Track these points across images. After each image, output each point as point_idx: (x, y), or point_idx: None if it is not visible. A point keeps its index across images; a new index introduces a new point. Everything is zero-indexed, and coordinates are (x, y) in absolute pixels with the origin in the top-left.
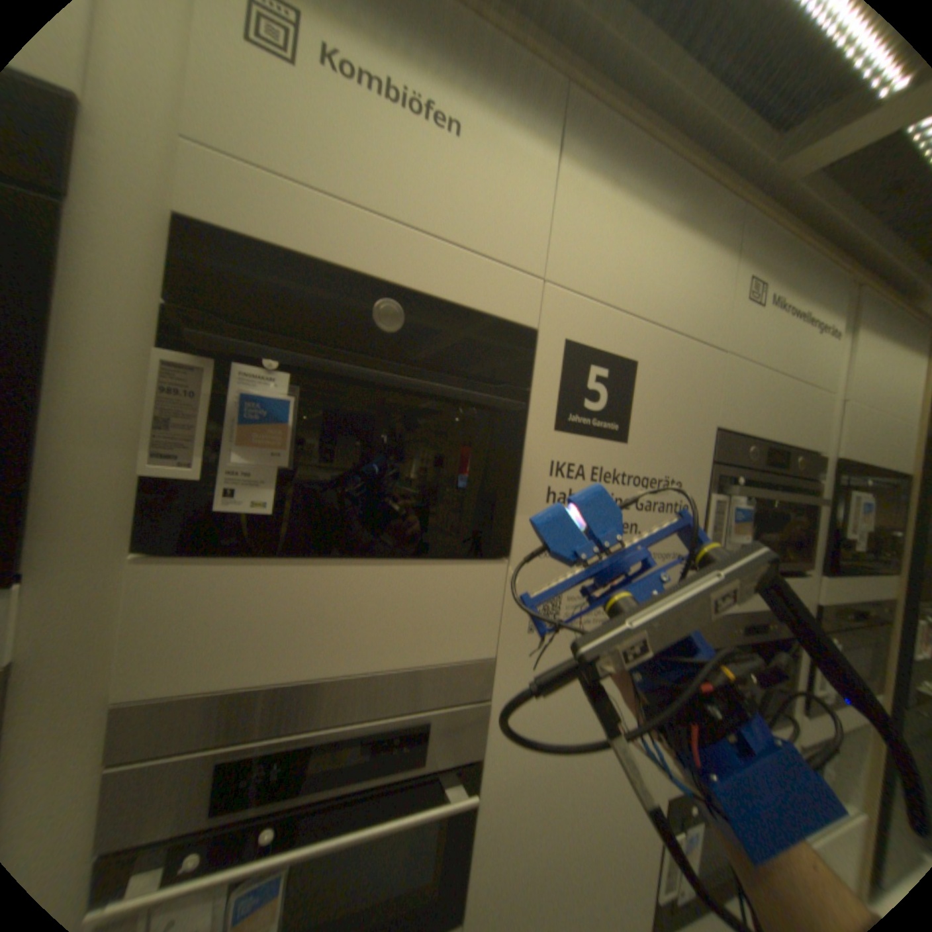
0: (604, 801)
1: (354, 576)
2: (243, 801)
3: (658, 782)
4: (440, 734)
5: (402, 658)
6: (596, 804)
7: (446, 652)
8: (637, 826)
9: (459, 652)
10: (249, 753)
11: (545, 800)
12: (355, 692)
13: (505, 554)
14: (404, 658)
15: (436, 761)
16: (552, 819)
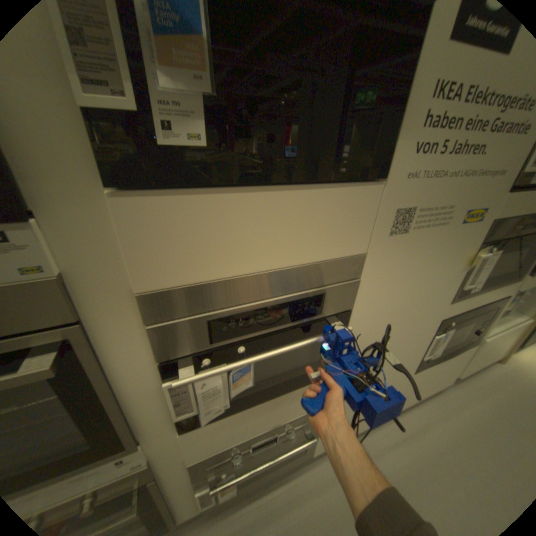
0: (411, 323)
1: (276, 199)
2: (226, 336)
3: (440, 313)
4: (330, 297)
5: (305, 256)
6: (406, 324)
7: (337, 251)
8: (423, 332)
9: (344, 250)
10: (224, 314)
11: (381, 325)
12: (281, 278)
13: (382, 177)
14: (311, 256)
15: (328, 311)
16: (383, 332)
